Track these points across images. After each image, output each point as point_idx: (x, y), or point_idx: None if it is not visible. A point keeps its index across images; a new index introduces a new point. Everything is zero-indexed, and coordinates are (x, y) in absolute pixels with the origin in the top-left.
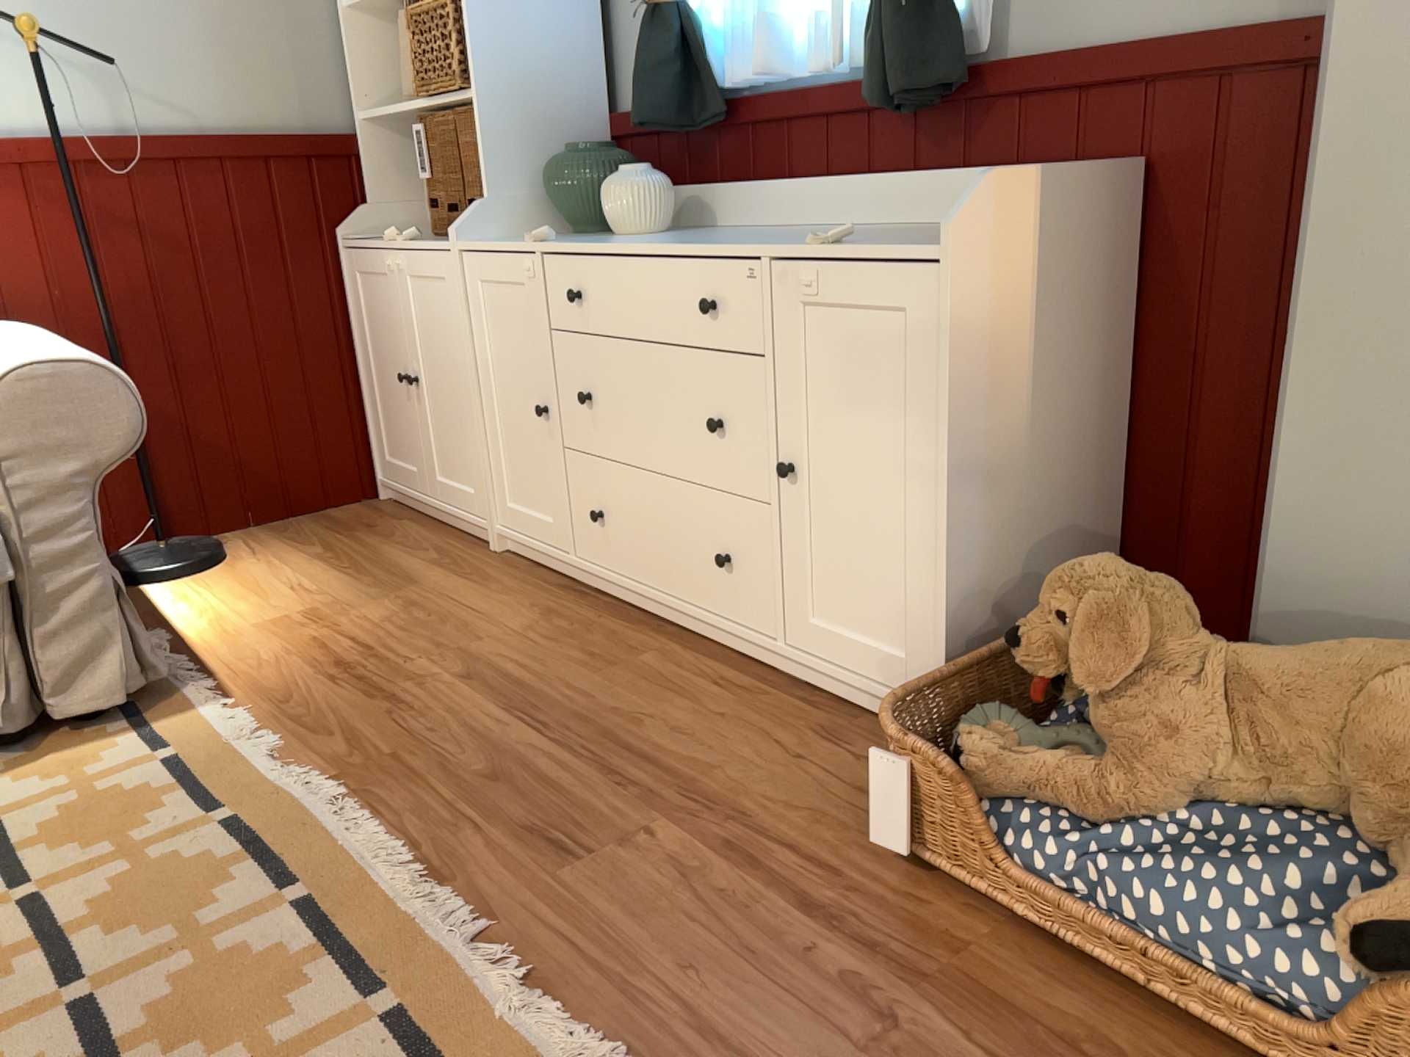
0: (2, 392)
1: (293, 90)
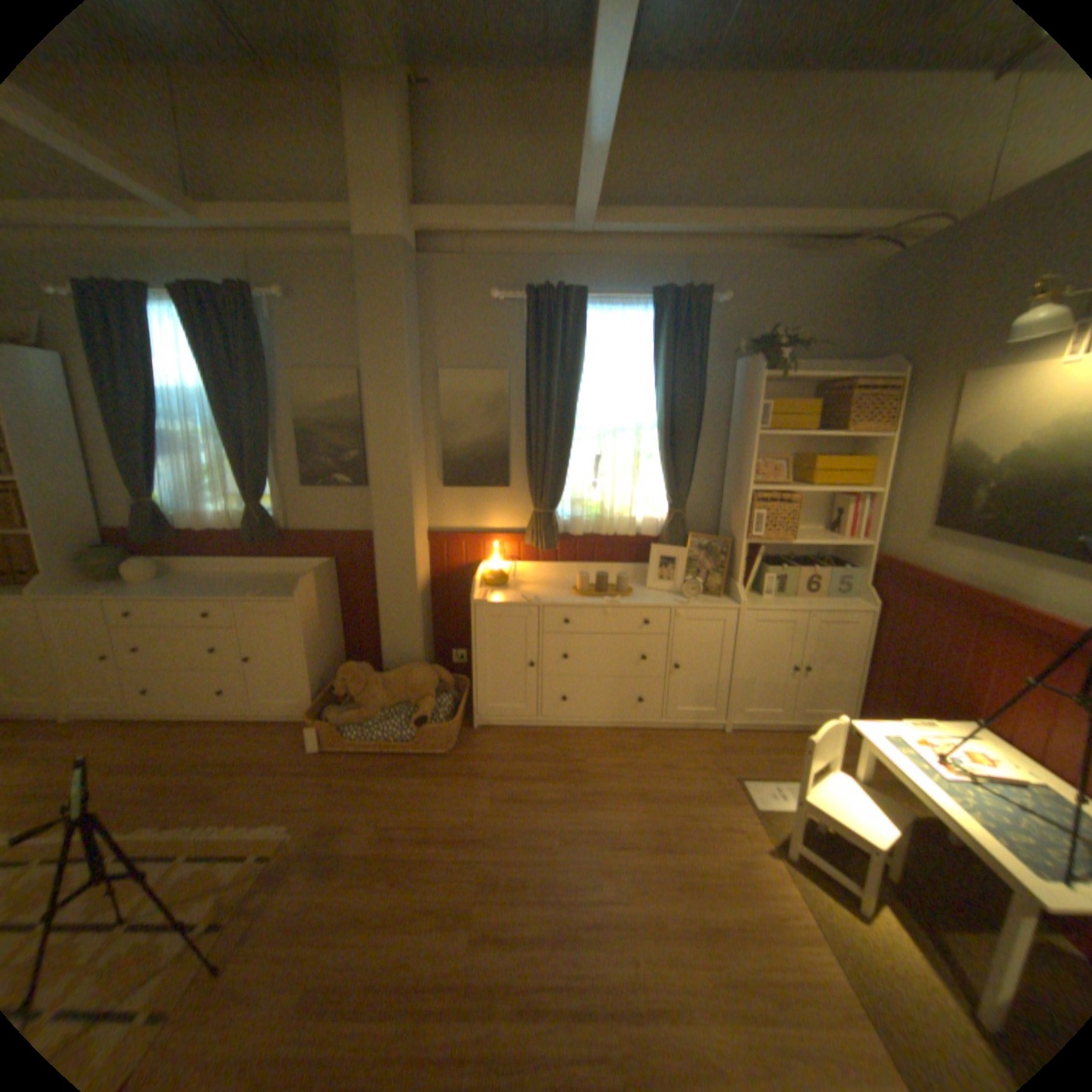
0: None
1: None
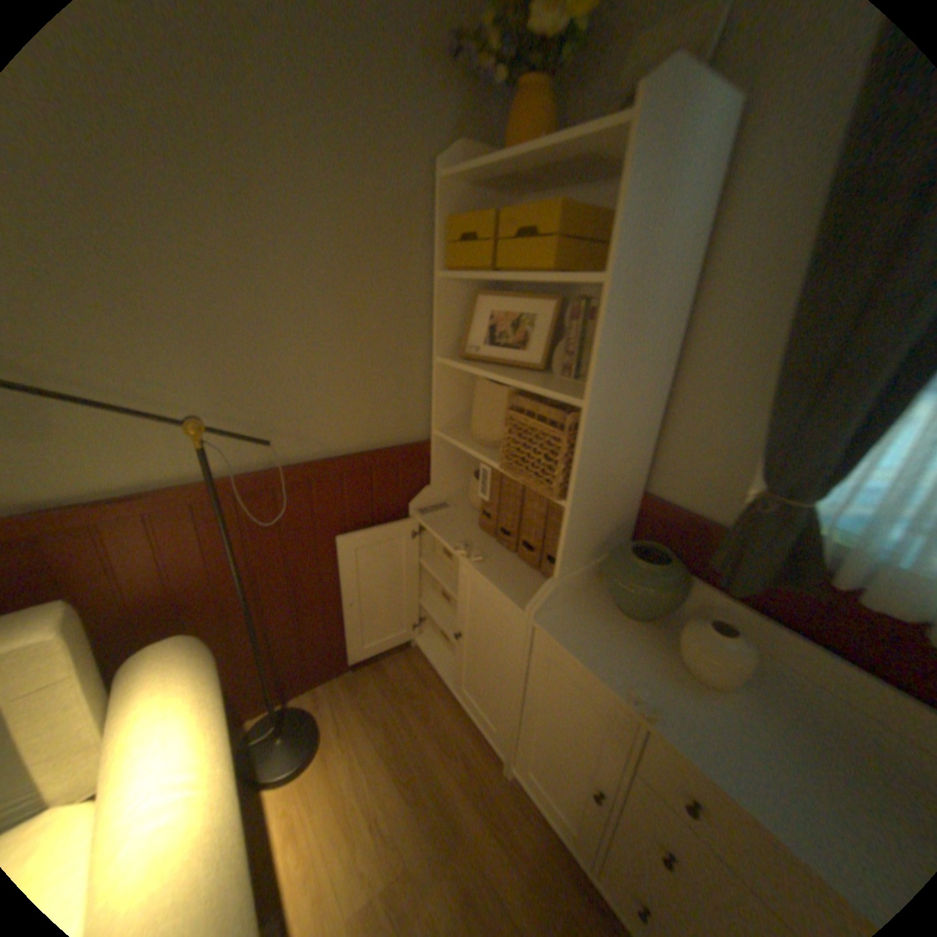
0: None
1: (393, 414)
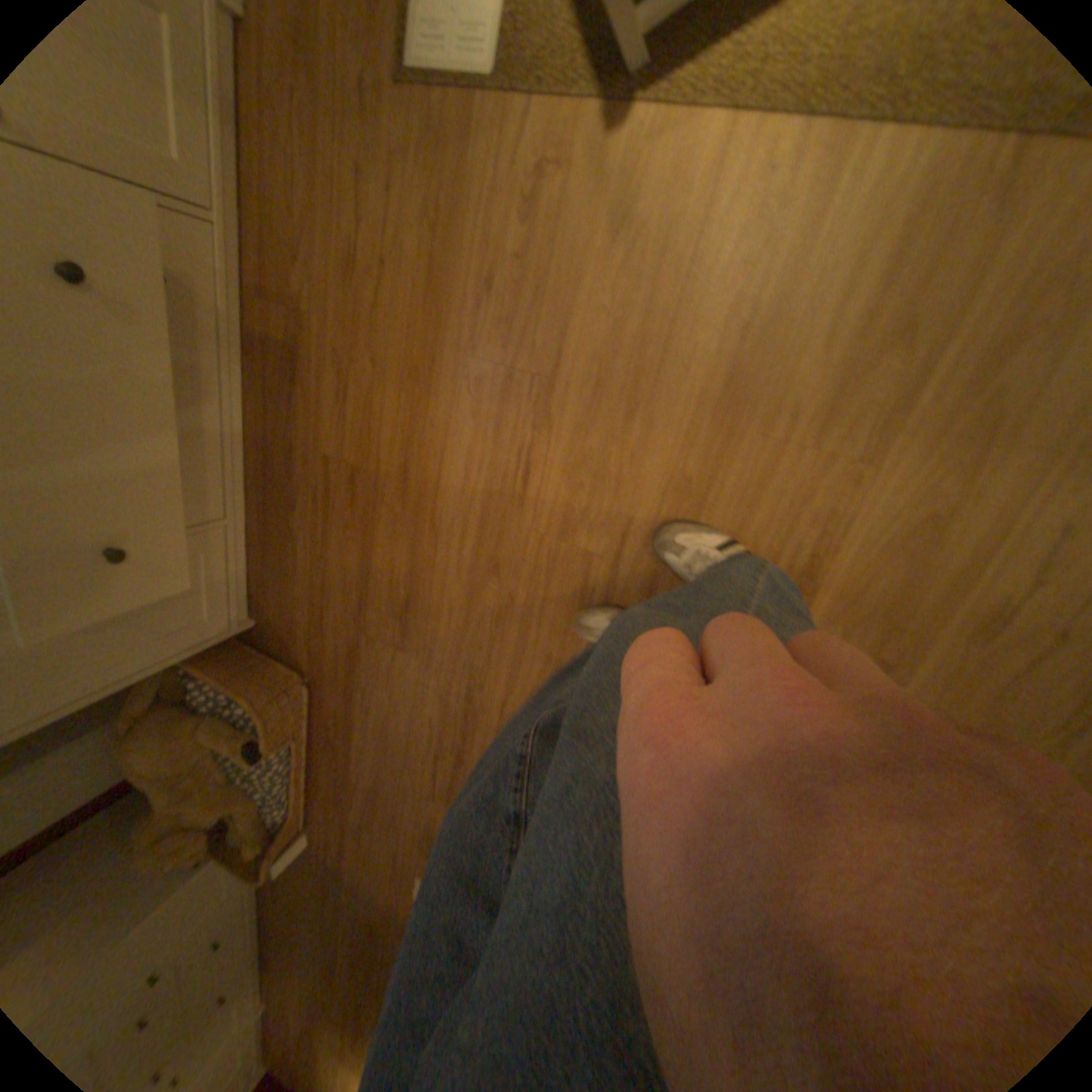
0: None
1: None
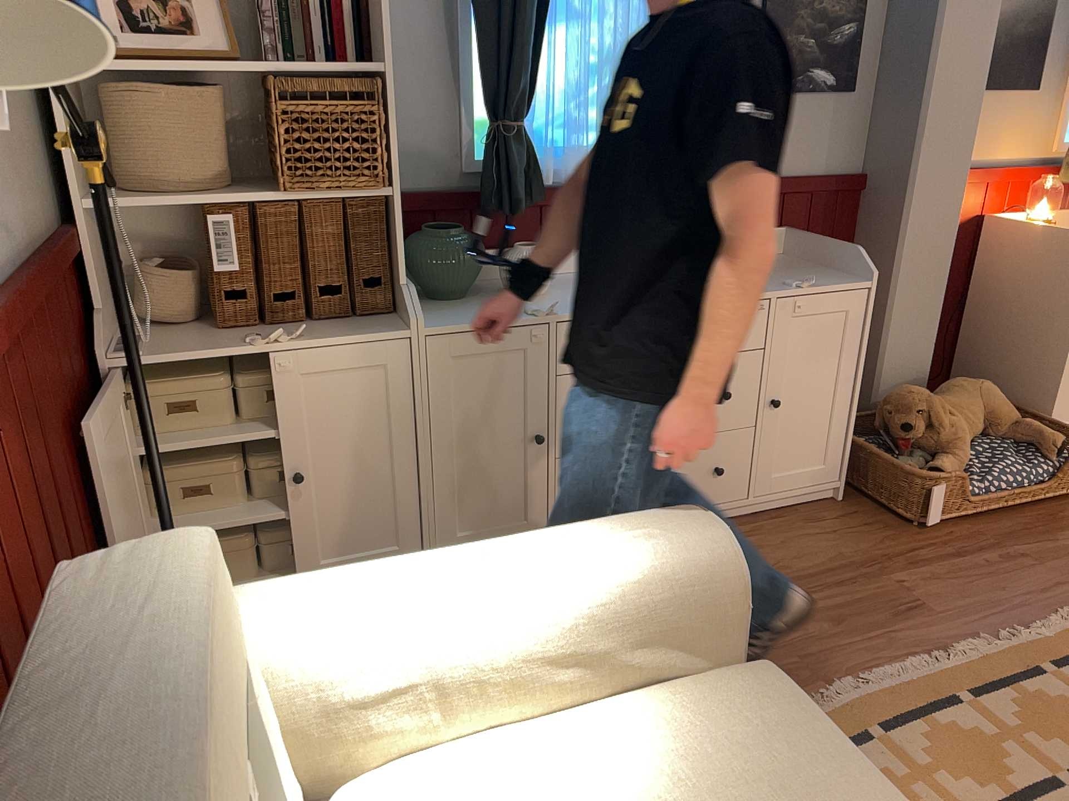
0: (731, 564)
1: (32, 176)
